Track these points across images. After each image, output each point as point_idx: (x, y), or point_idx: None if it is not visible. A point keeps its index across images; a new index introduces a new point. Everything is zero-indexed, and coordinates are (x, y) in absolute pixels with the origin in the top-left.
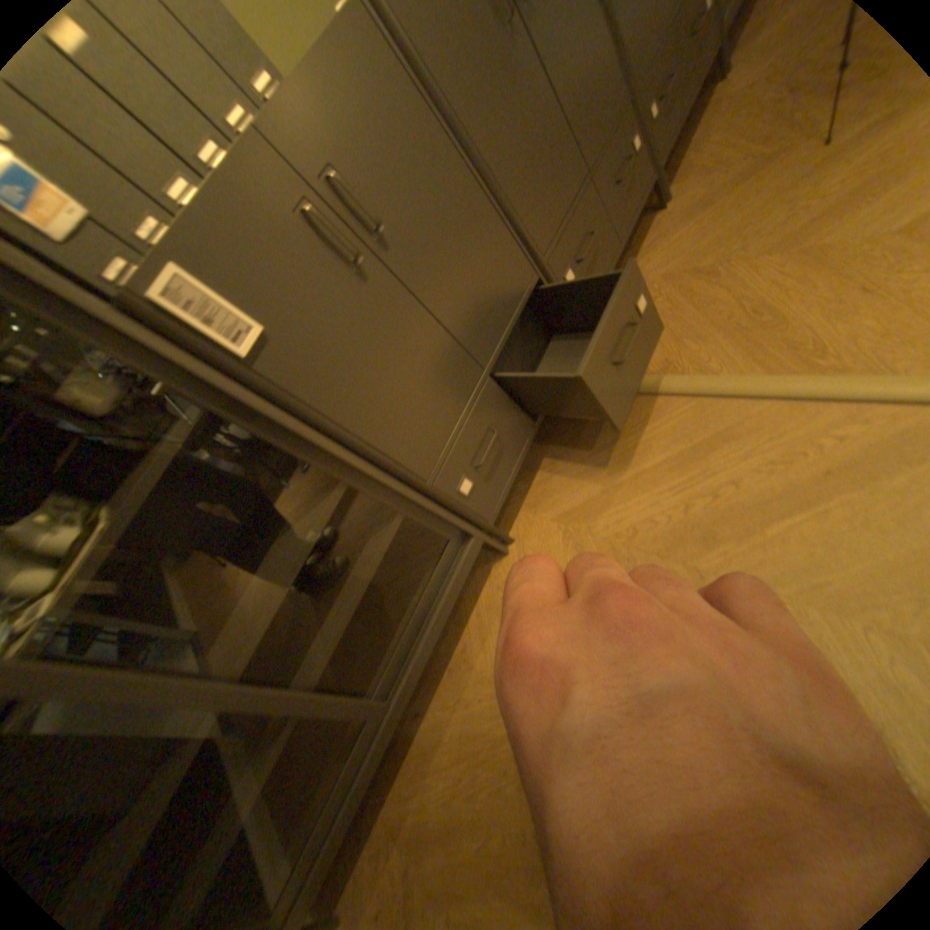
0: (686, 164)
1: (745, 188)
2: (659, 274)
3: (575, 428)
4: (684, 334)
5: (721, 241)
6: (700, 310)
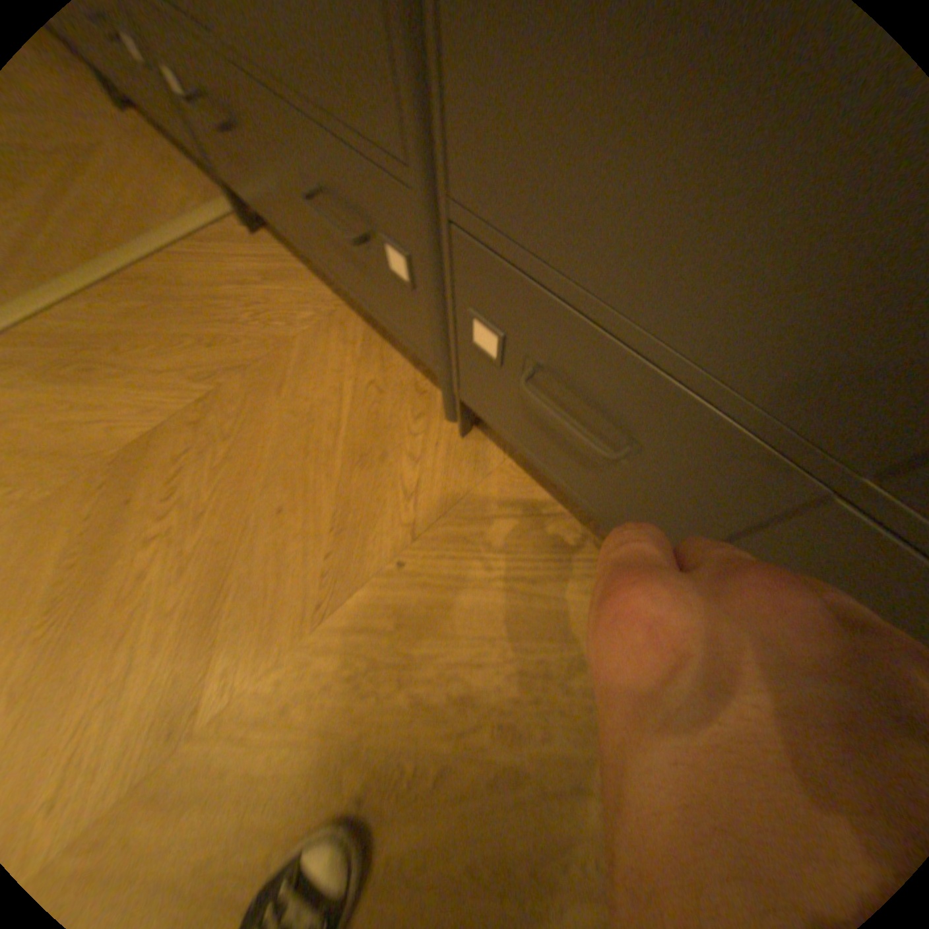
0: (541, 511)
1: (317, 512)
2: (294, 340)
3: (175, 185)
4: (155, 310)
5: (248, 420)
6: (165, 339)
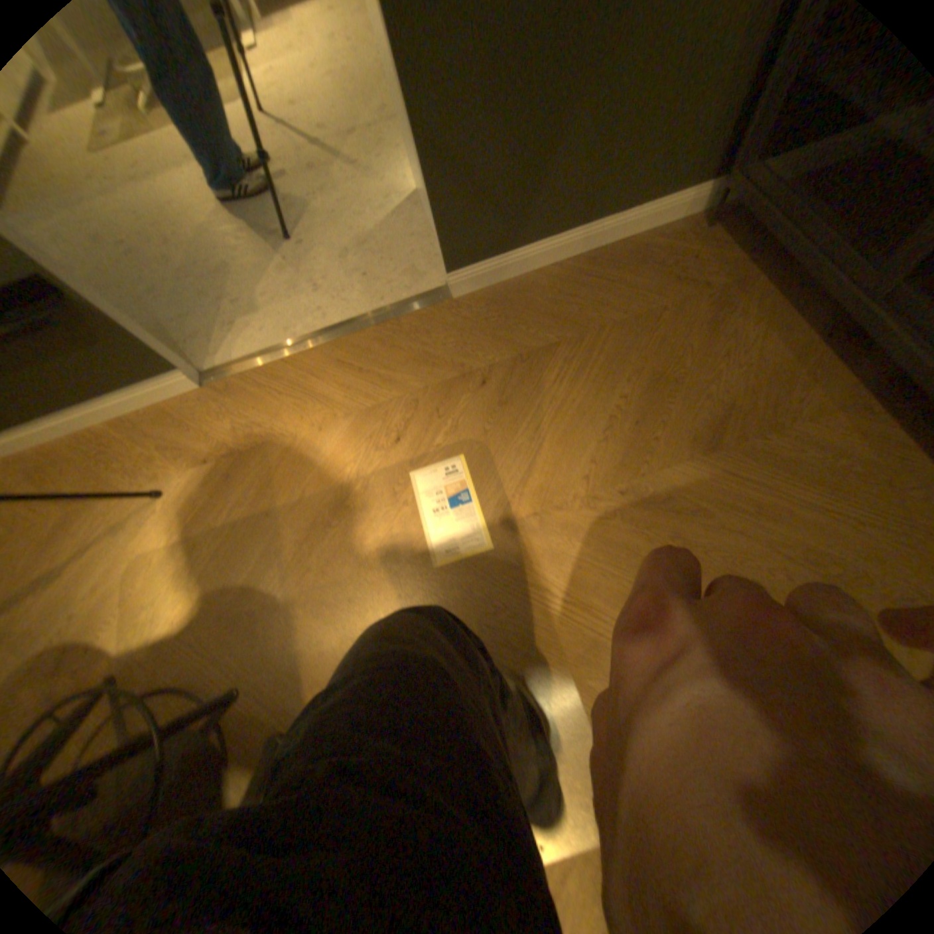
0: None
1: None
2: None
3: None
4: None
5: None
6: None
